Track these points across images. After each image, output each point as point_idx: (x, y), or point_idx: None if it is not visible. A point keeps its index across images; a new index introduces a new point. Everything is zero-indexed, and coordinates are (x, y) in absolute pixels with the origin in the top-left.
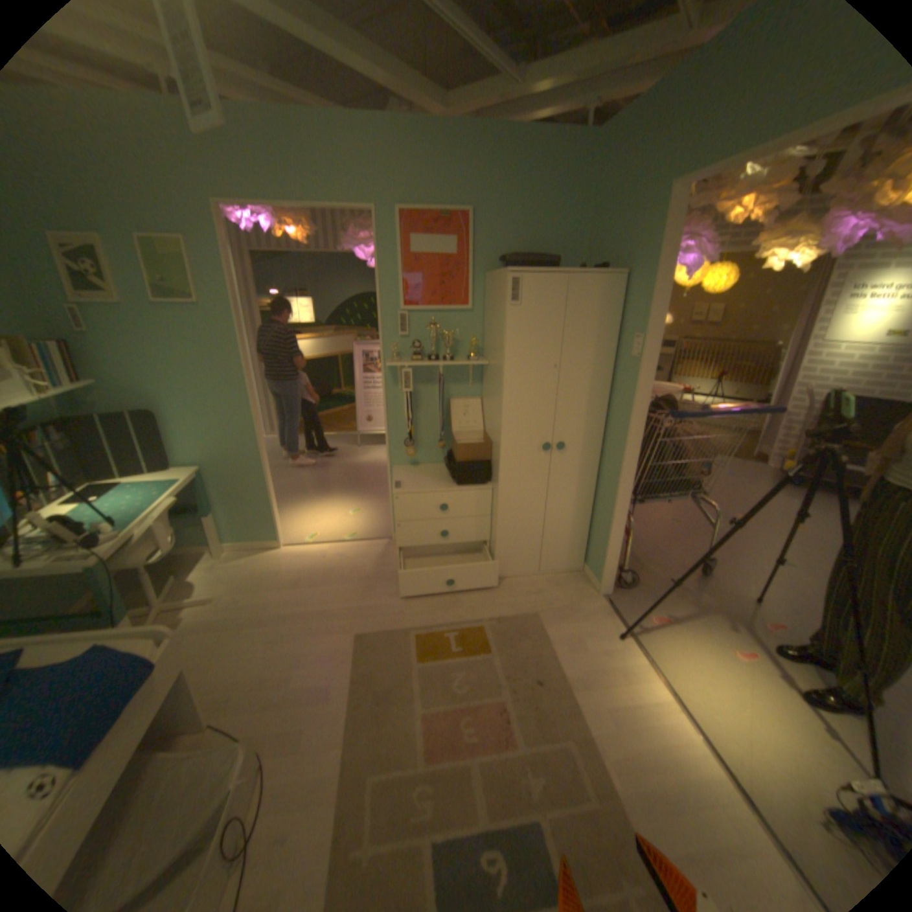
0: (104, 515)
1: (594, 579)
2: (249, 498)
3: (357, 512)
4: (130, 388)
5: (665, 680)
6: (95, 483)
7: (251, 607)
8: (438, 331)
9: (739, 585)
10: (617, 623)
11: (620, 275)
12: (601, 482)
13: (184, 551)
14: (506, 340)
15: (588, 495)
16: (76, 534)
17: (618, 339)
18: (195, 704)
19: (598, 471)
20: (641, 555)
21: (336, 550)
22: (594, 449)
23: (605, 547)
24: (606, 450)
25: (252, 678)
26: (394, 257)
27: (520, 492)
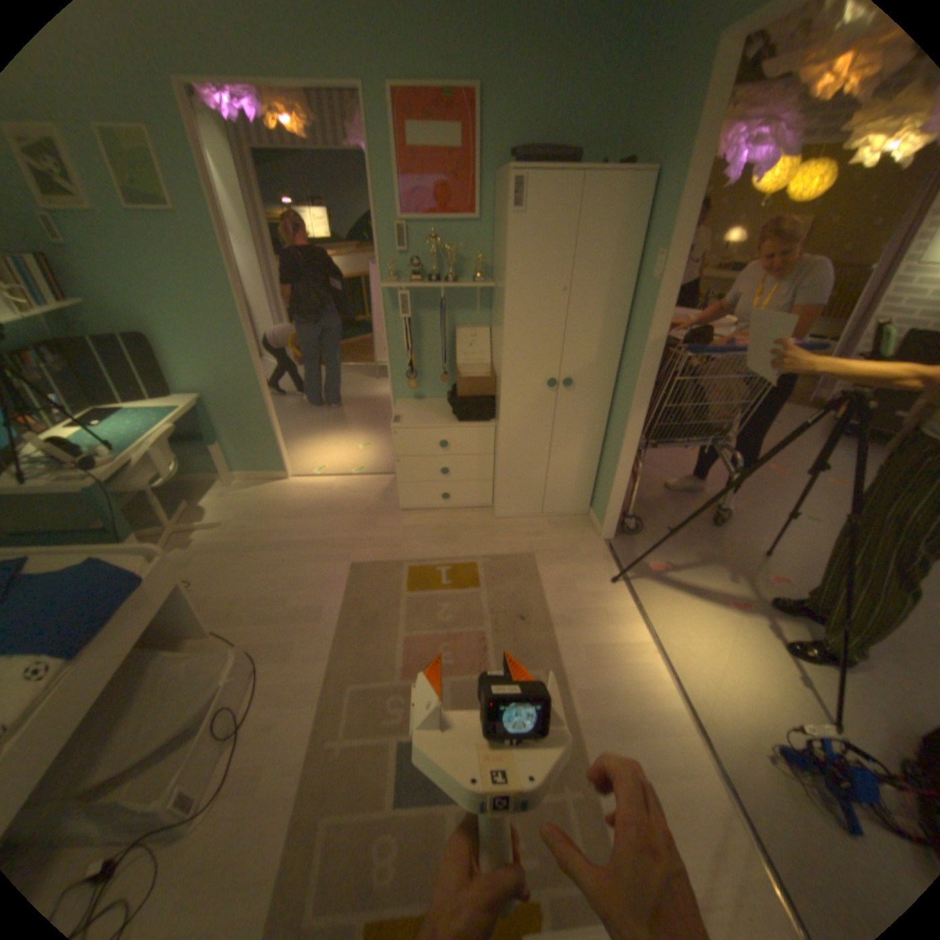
0: (104, 439)
1: (596, 523)
2: (253, 427)
3: (367, 446)
4: (119, 308)
5: (649, 622)
6: (98, 407)
7: (257, 532)
8: (441, 246)
9: (751, 537)
10: (612, 567)
11: (649, 173)
12: (612, 423)
13: (196, 477)
14: (508, 257)
15: (596, 438)
16: (76, 456)
17: (642, 257)
18: (195, 614)
19: (609, 412)
20: (654, 502)
21: (342, 483)
22: (606, 387)
23: (609, 492)
24: (619, 388)
25: (252, 596)
26: (388, 151)
27: (522, 431)
